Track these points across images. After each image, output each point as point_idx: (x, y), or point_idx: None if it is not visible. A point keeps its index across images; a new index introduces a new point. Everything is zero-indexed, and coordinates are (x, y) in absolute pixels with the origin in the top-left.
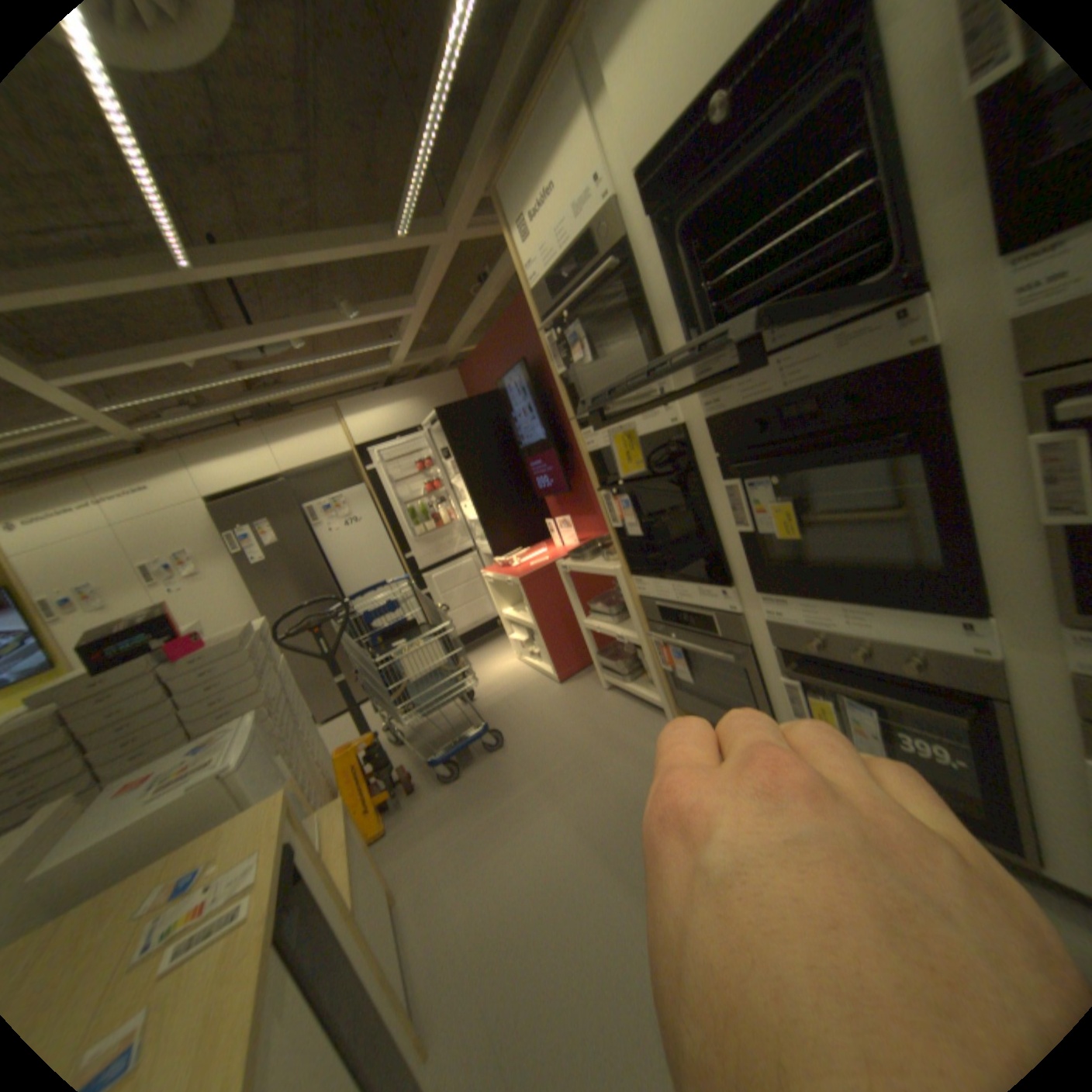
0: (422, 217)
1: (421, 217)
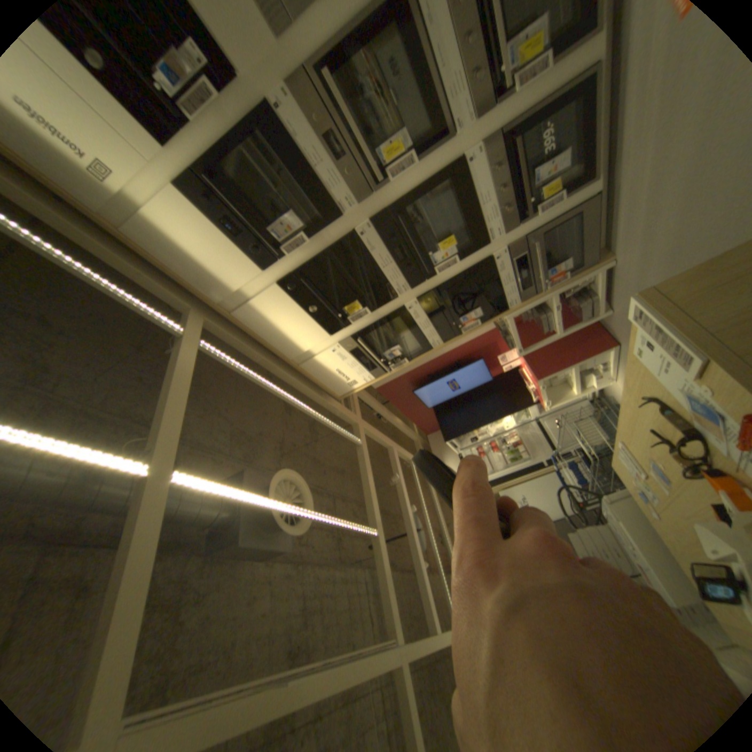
0: (355, 432)
1: (355, 432)
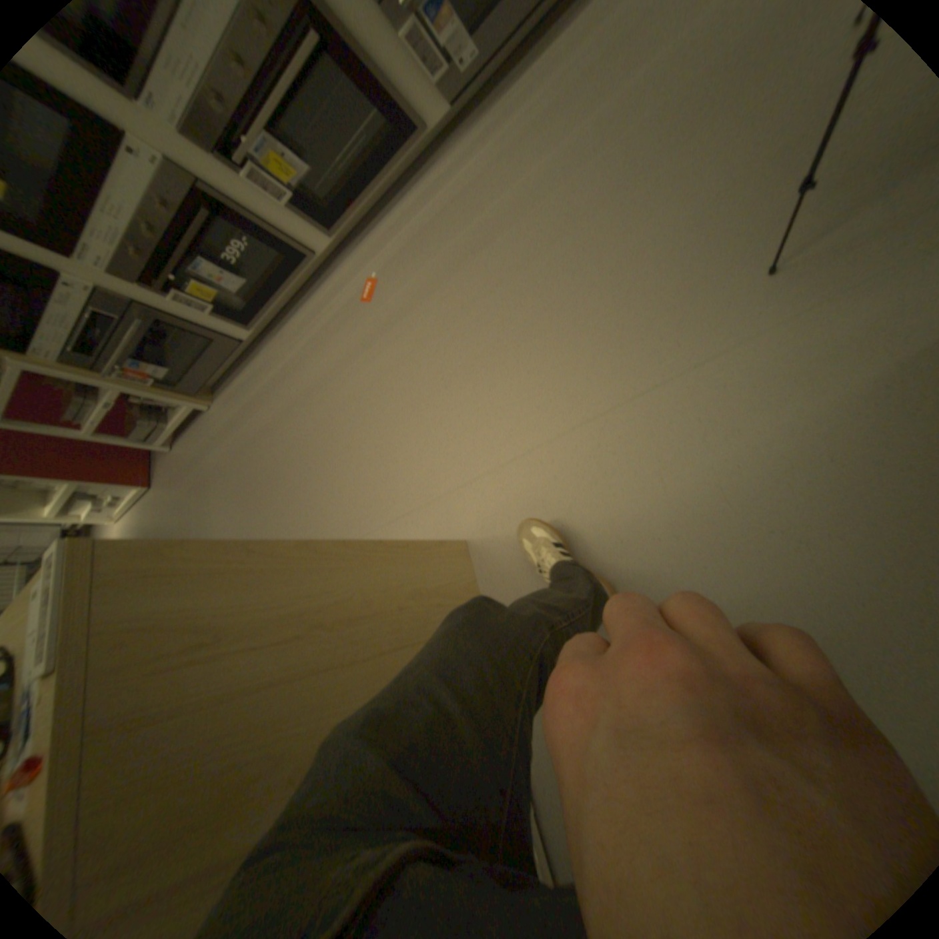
0: None
1: None
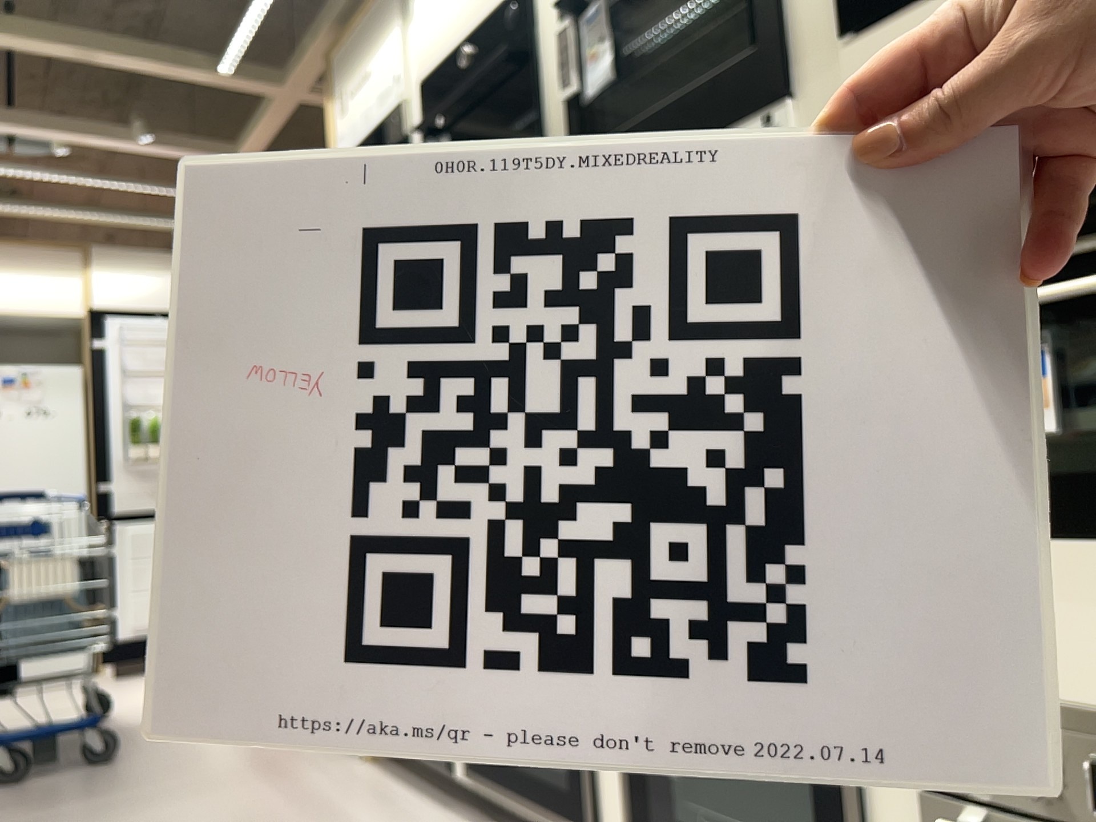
0: (258, 67)
1: (257, 68)
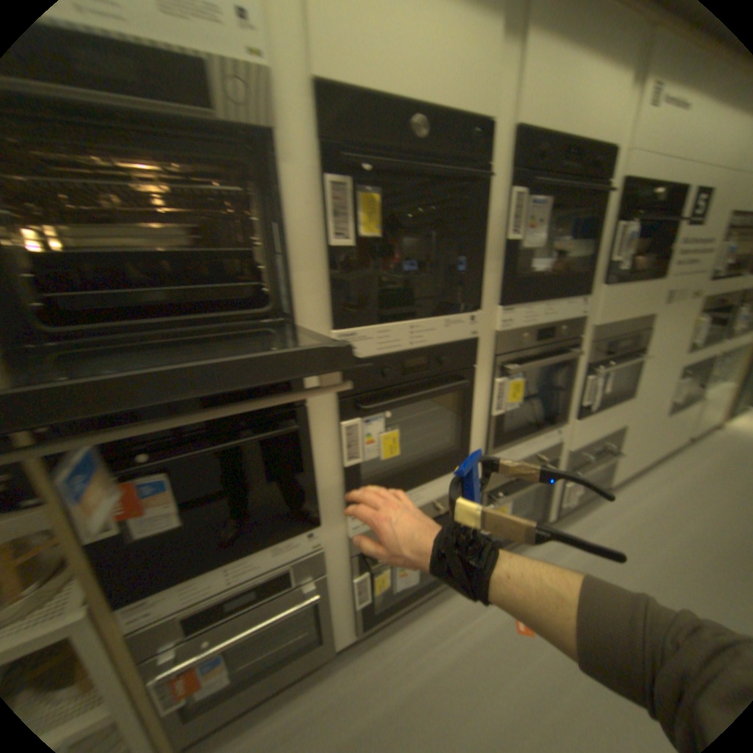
0: None
1: None
